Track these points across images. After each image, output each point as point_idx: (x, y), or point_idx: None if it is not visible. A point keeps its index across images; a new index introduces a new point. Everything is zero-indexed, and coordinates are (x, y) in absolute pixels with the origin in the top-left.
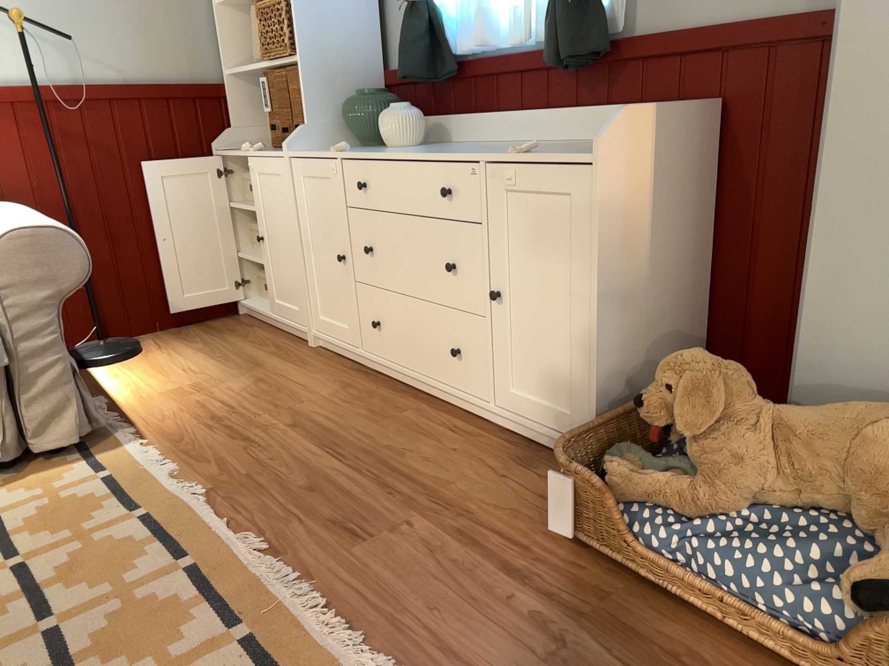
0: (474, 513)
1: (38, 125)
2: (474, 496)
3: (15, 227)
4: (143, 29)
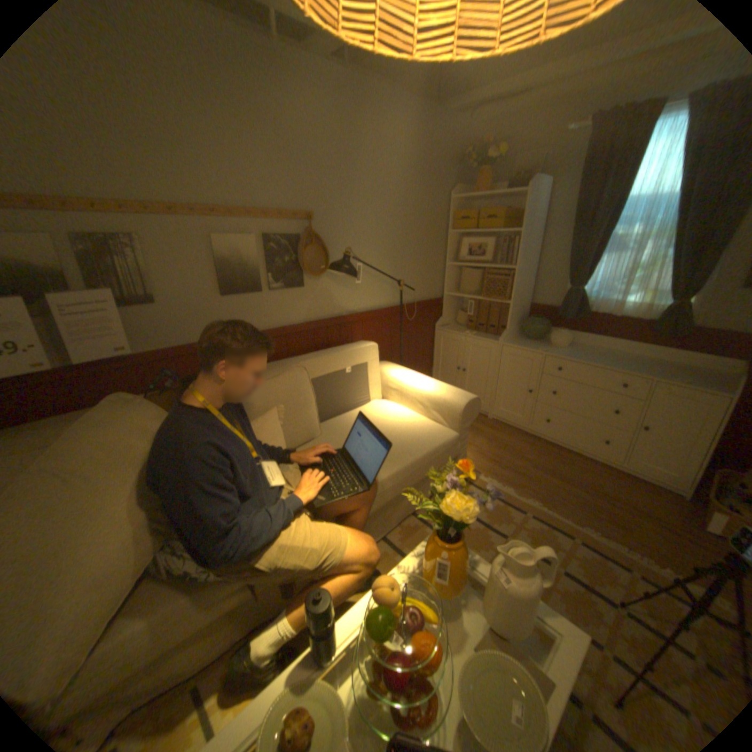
0: (661, 519)
1: (386, 323)
2: (651, 510)
3: (461, 397)
4: (422, 277)
